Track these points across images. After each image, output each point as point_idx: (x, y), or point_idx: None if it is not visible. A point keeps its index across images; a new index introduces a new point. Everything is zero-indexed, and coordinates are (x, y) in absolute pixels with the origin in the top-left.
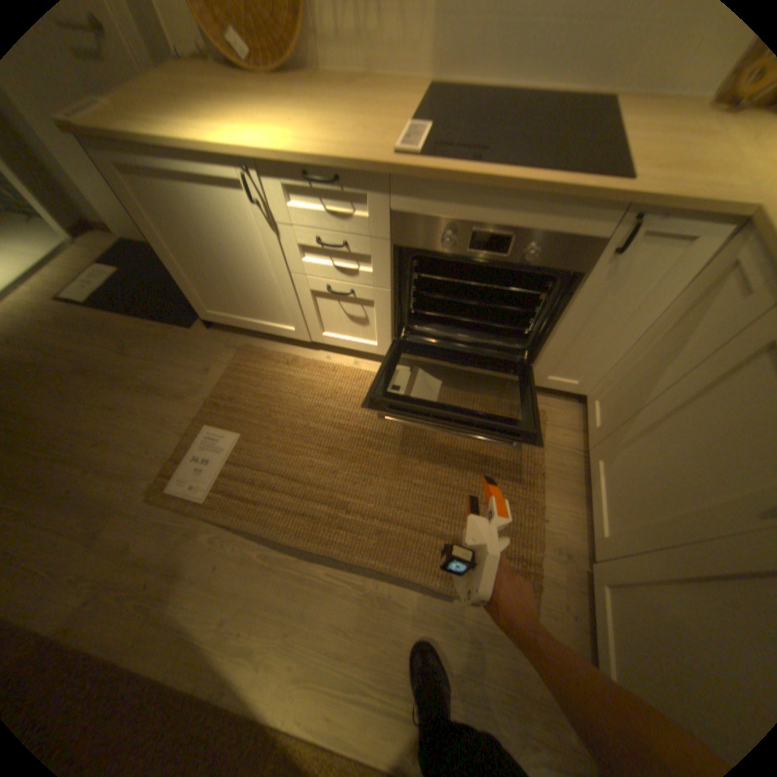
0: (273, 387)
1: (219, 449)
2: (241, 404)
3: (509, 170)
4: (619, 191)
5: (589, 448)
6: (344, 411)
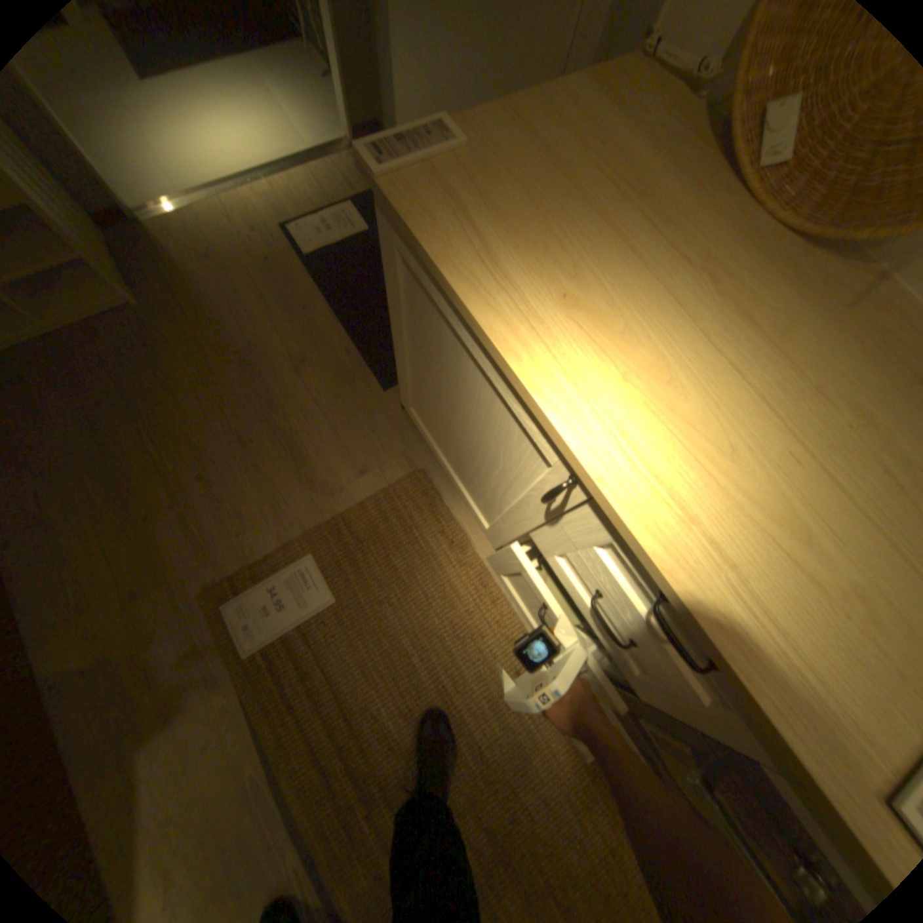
0: (413, 565)
1: (303, 603)
2: (365, 558)
3: None
4: None
5: None
6: (464, 675)
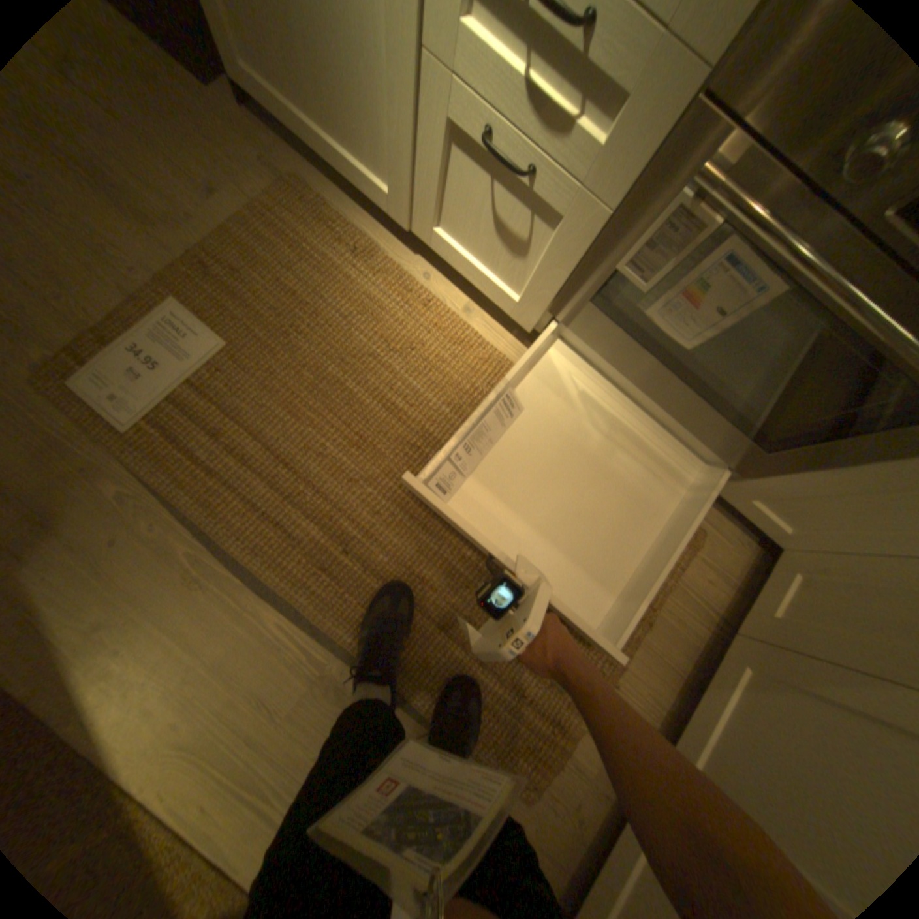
0: (314, 282)
1: (183, 351)
2: (248, 286)
3: None
4: None
5: (742, 632)
6: (412, 384)
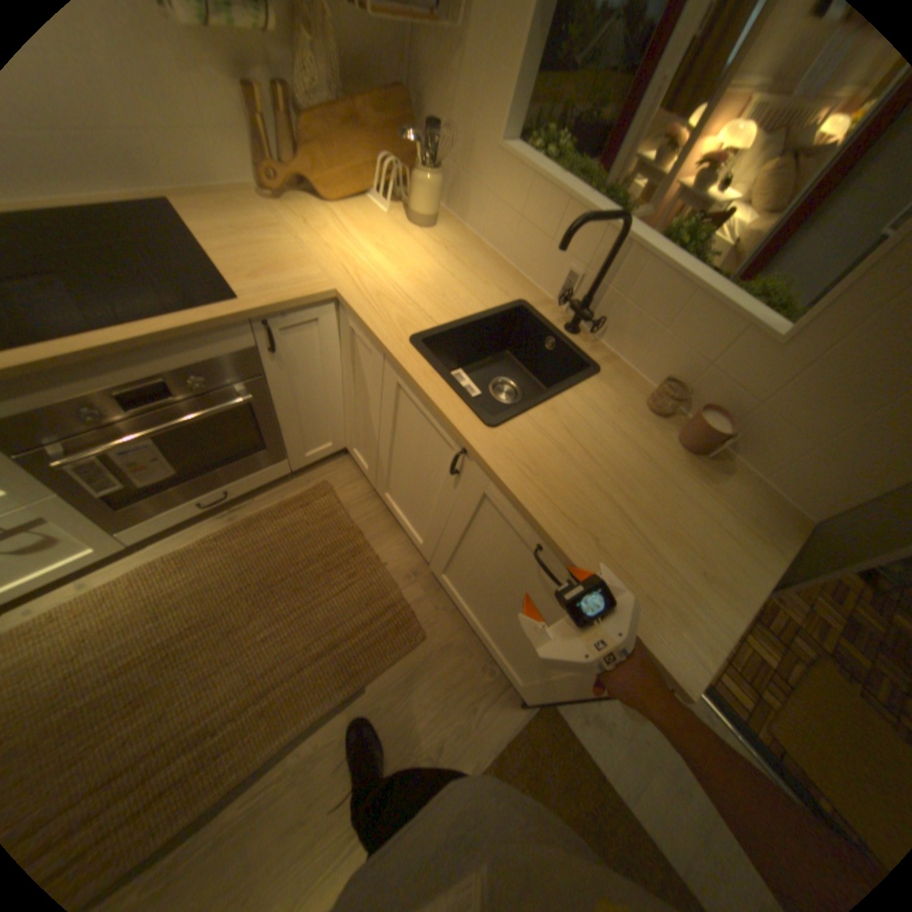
0: None
1: None
2: None
3: (108, 333)
4: (232, 316)
5: (374, 488)
6: (113, 650)
